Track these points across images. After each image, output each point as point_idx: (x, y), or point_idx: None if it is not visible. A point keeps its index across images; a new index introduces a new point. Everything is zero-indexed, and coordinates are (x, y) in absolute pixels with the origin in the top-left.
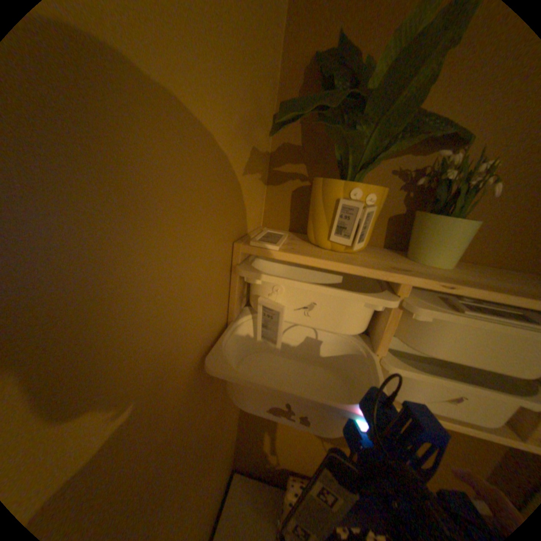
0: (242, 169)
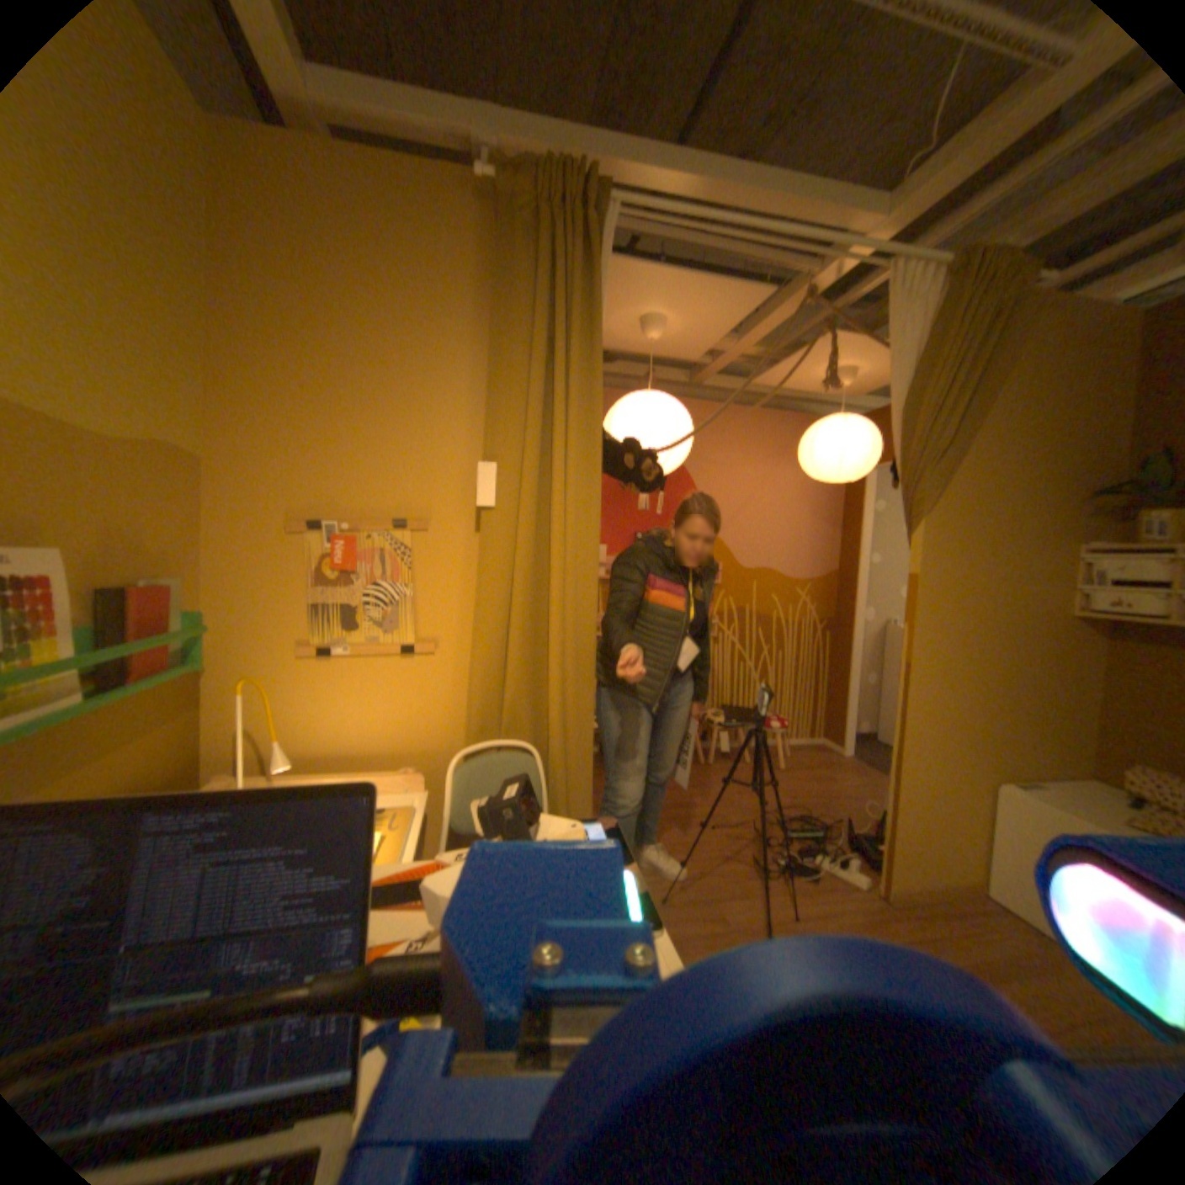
0: (1081, 514)
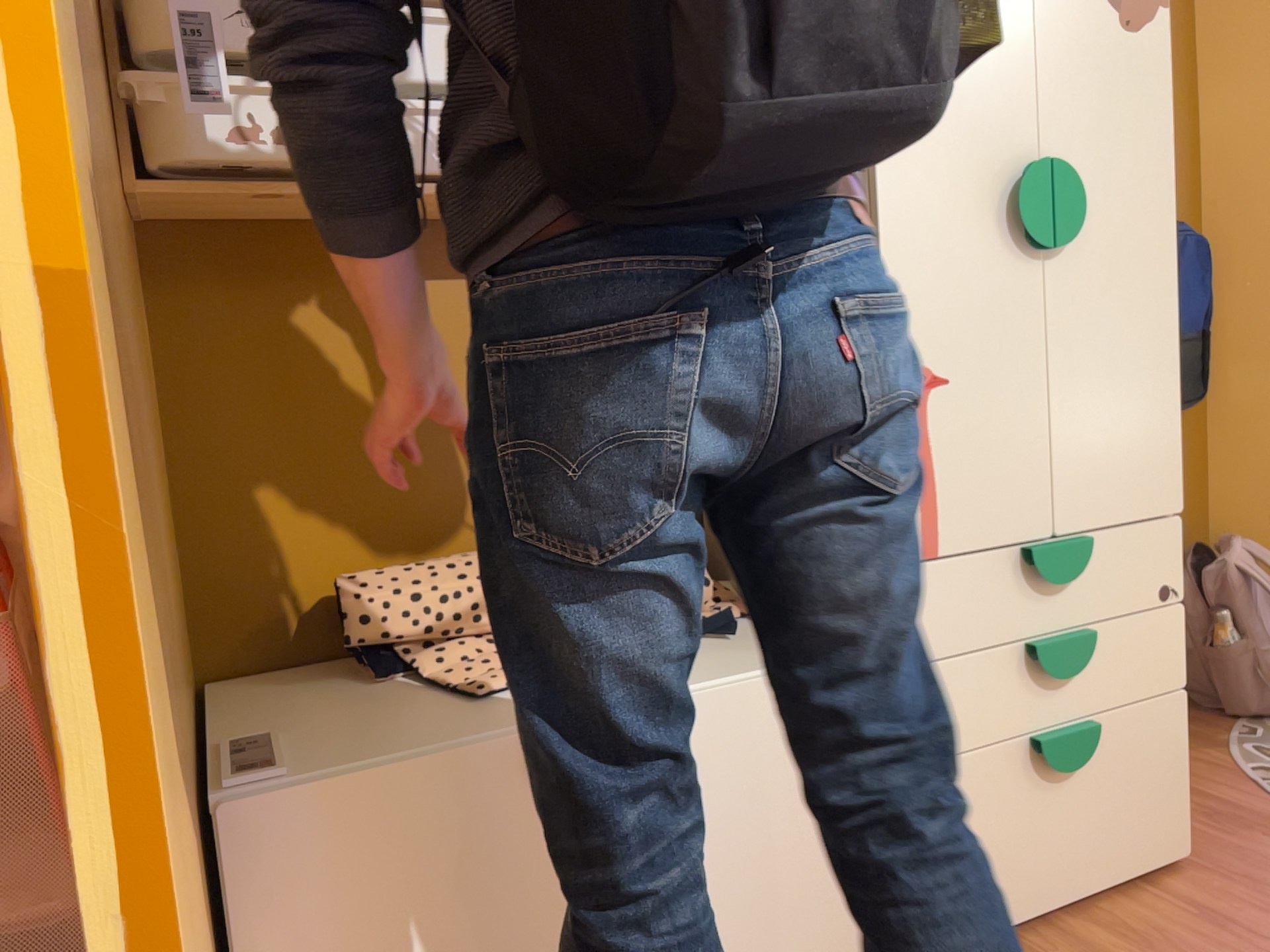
0: None
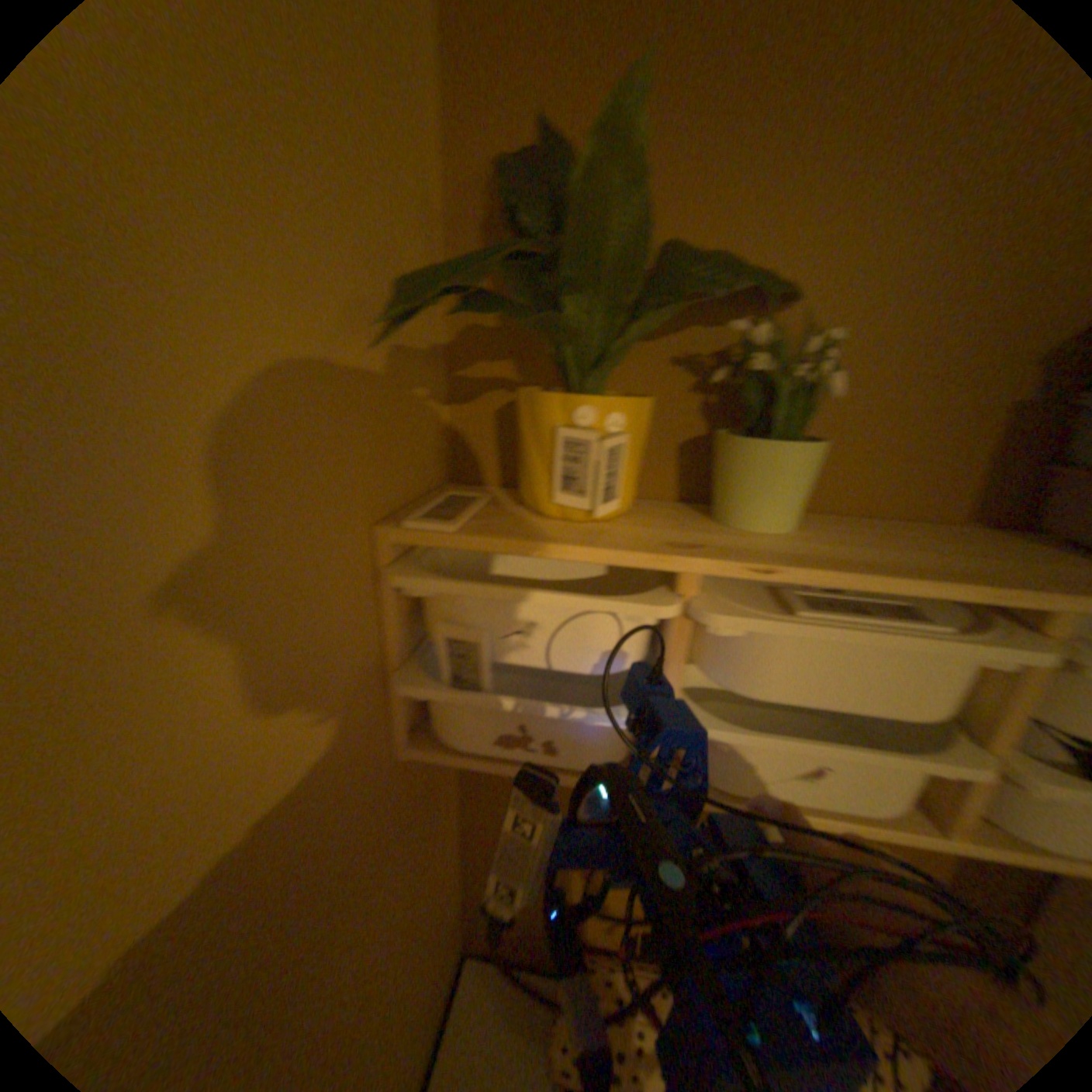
0: (370, 392)
